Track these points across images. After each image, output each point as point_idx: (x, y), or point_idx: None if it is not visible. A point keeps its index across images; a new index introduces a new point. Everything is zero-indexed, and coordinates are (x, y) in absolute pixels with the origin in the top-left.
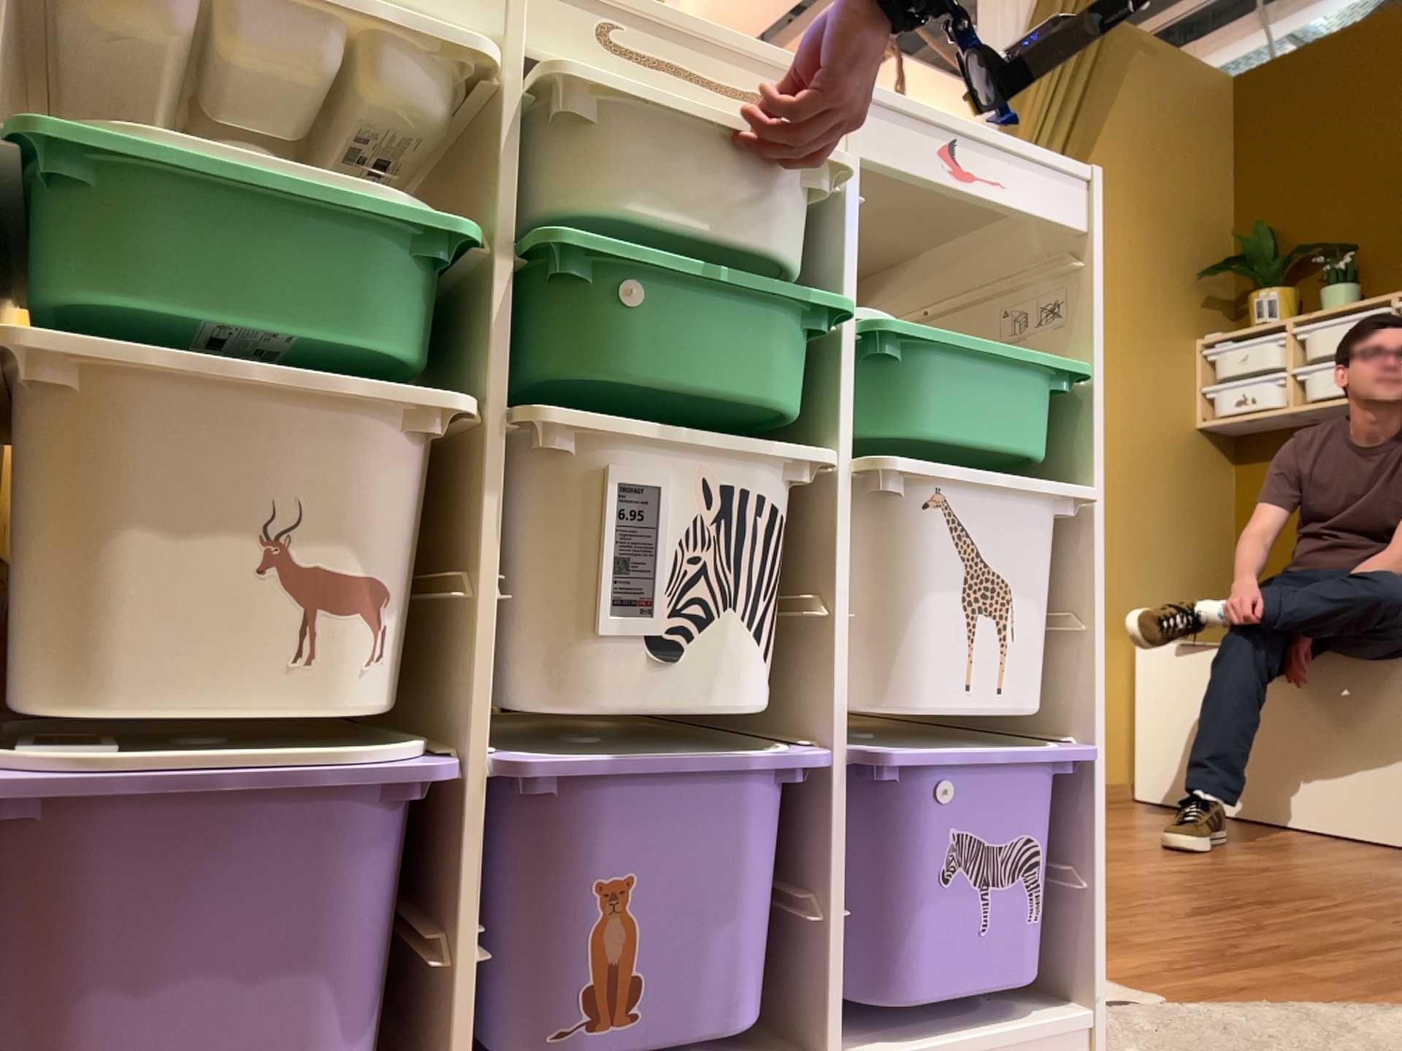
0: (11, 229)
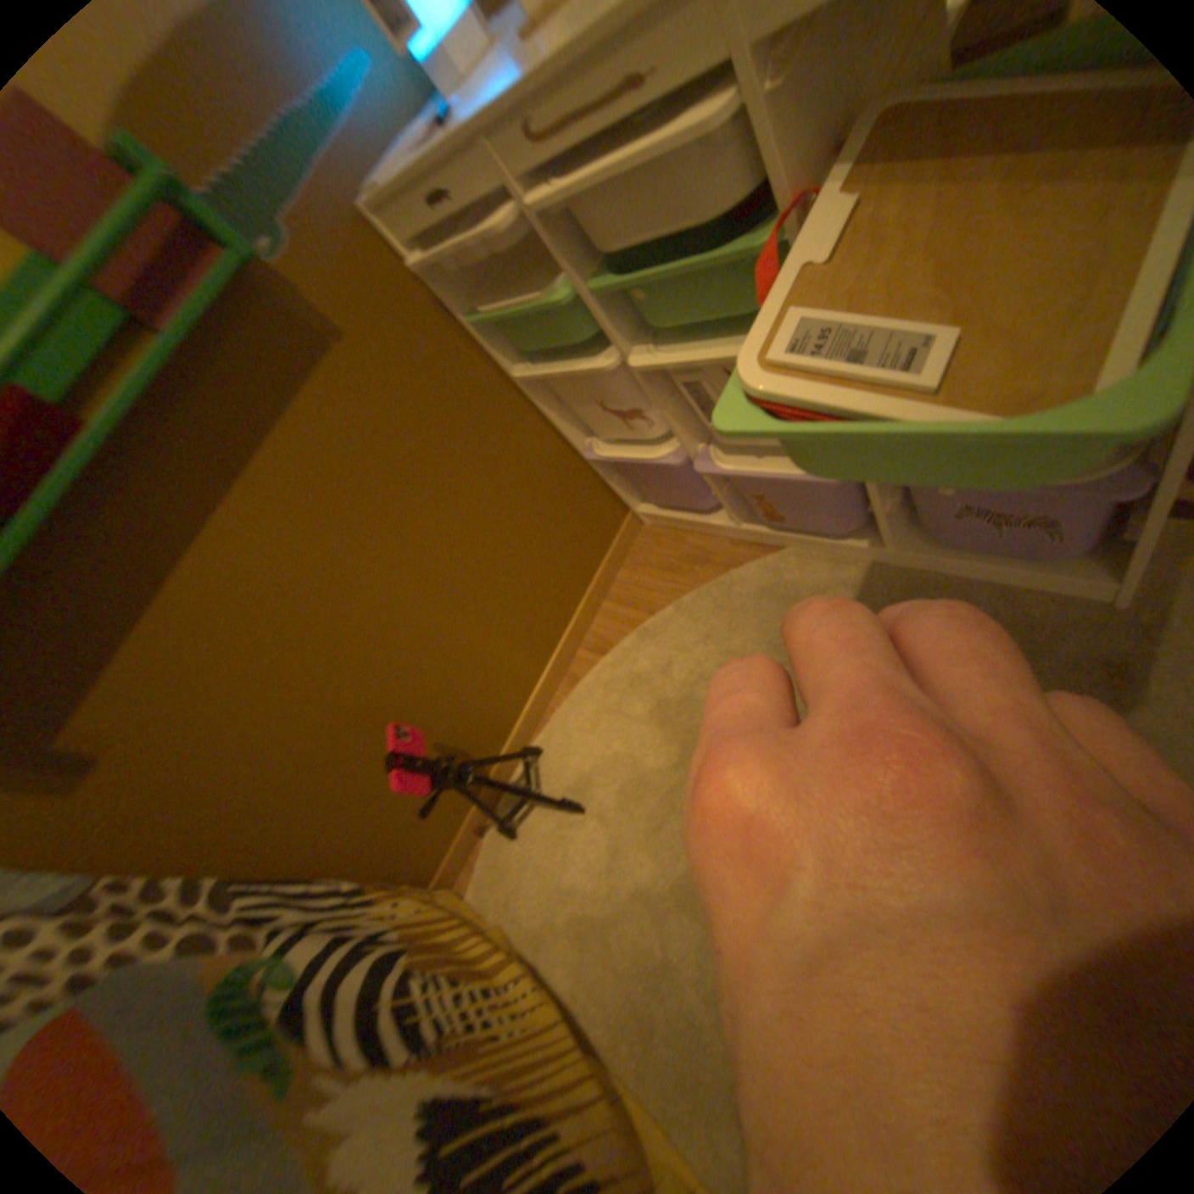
0: (488, 340)
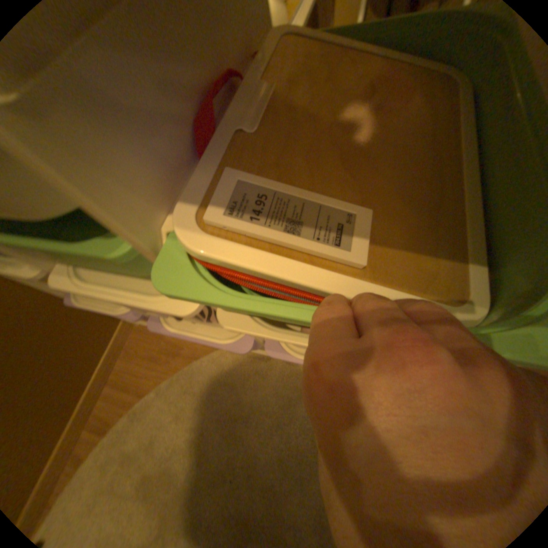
0: None
